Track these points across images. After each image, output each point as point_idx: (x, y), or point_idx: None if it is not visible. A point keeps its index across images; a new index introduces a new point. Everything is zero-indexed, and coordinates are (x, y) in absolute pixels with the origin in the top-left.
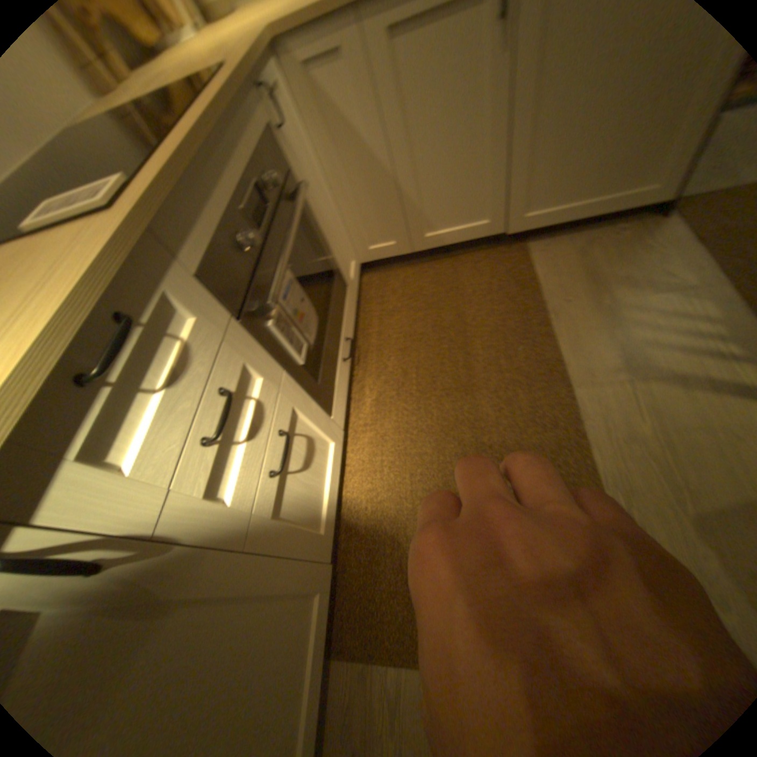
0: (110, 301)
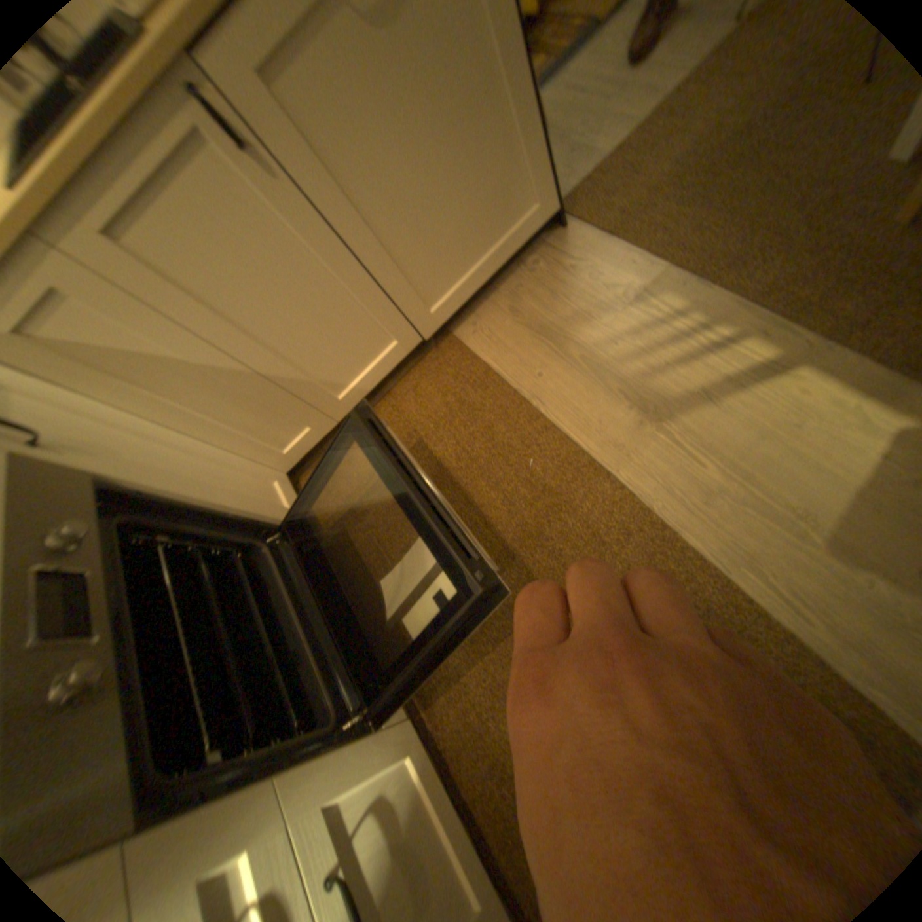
0: None
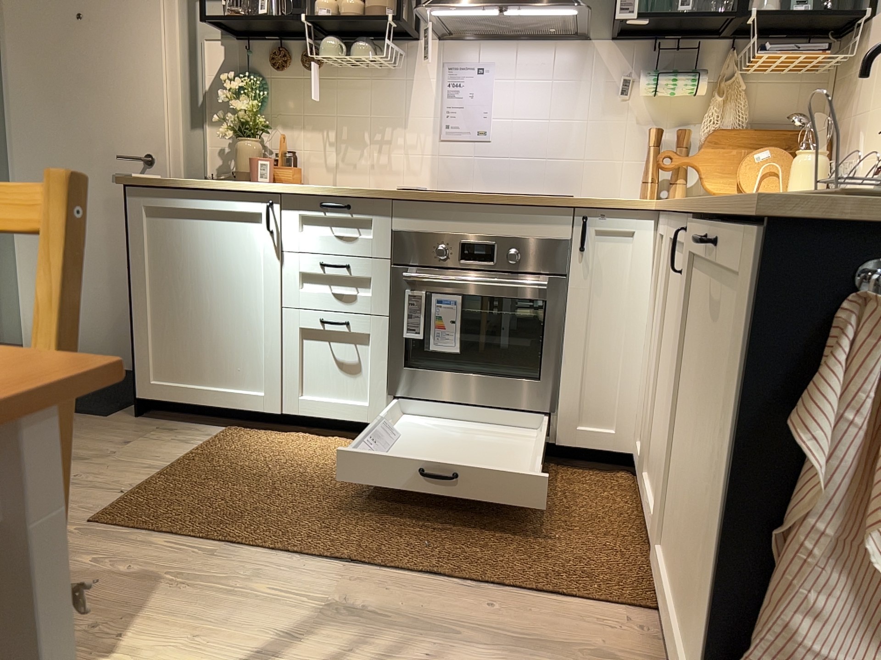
0: (351, 200)
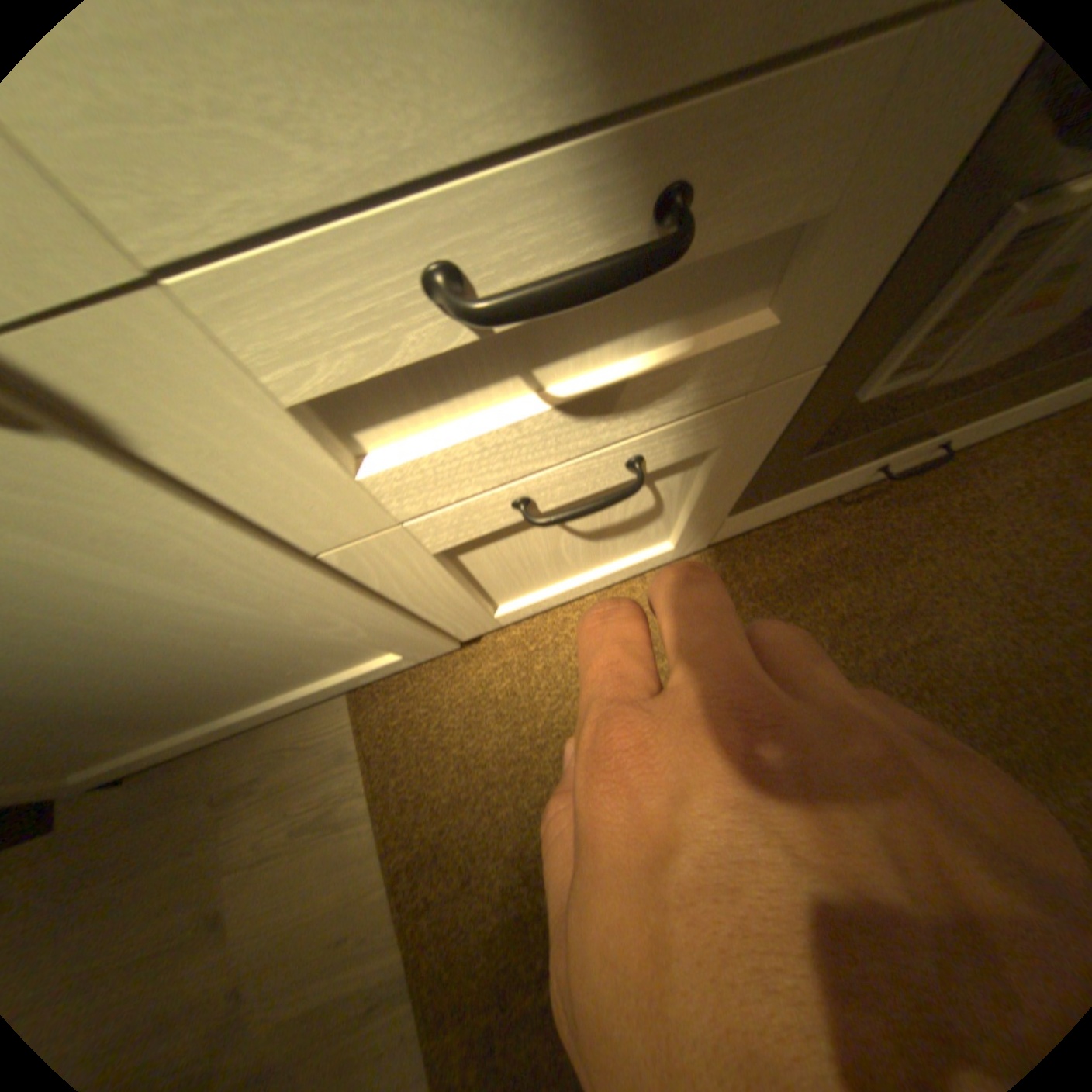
0: None
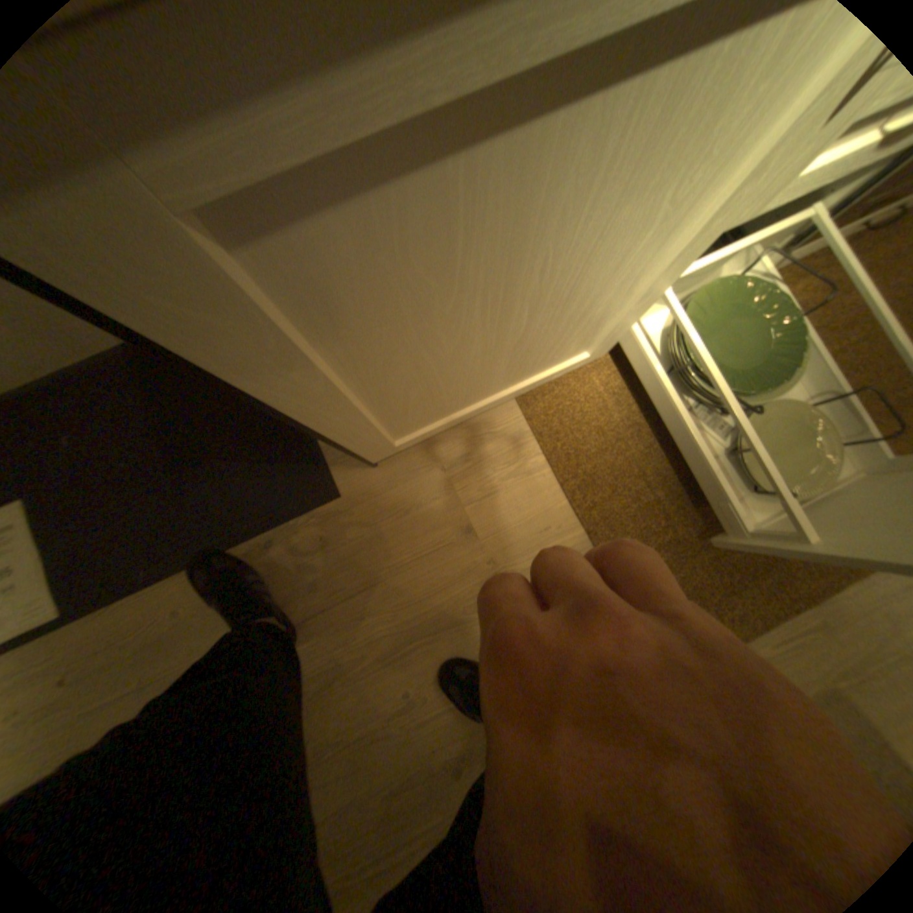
0: None
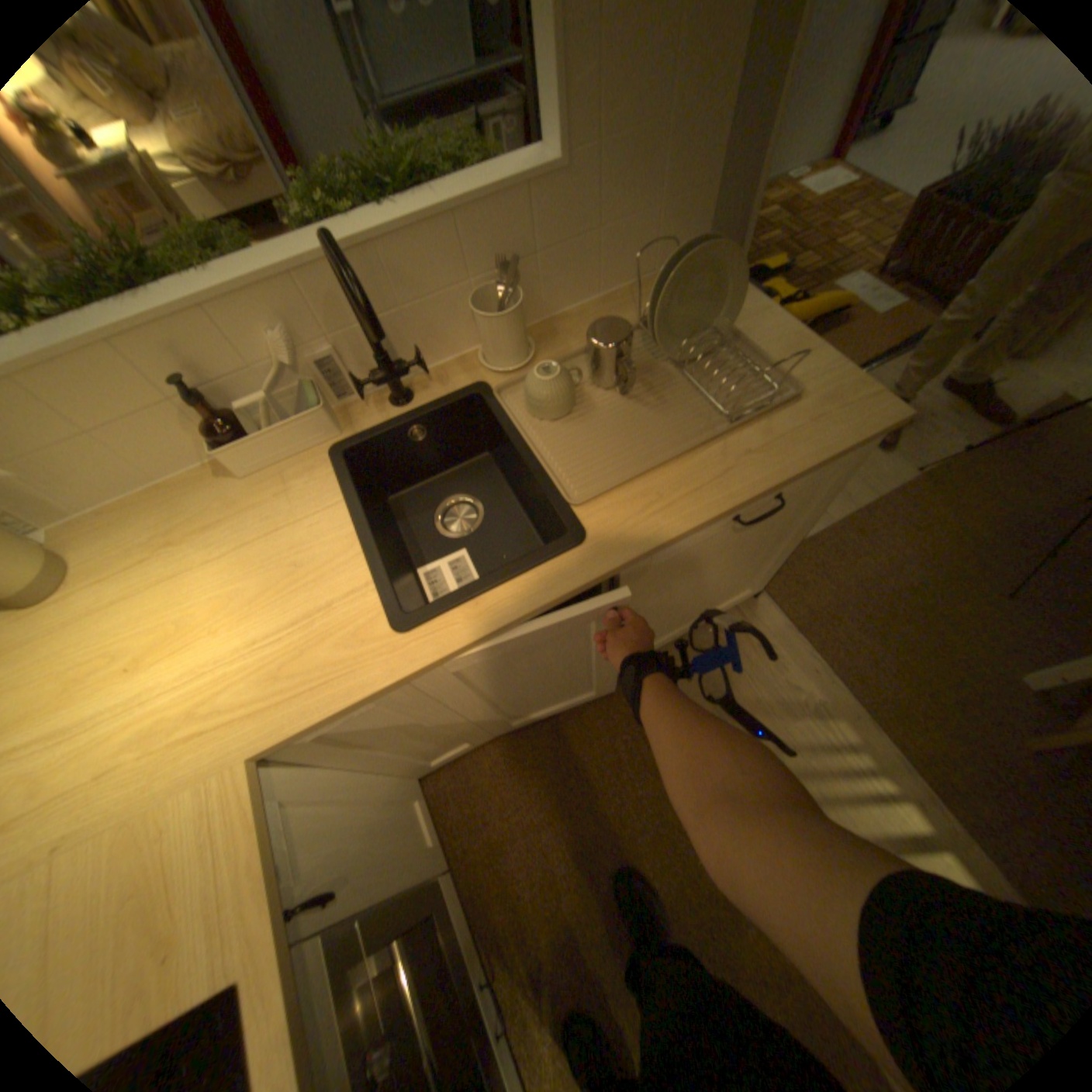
0: None
